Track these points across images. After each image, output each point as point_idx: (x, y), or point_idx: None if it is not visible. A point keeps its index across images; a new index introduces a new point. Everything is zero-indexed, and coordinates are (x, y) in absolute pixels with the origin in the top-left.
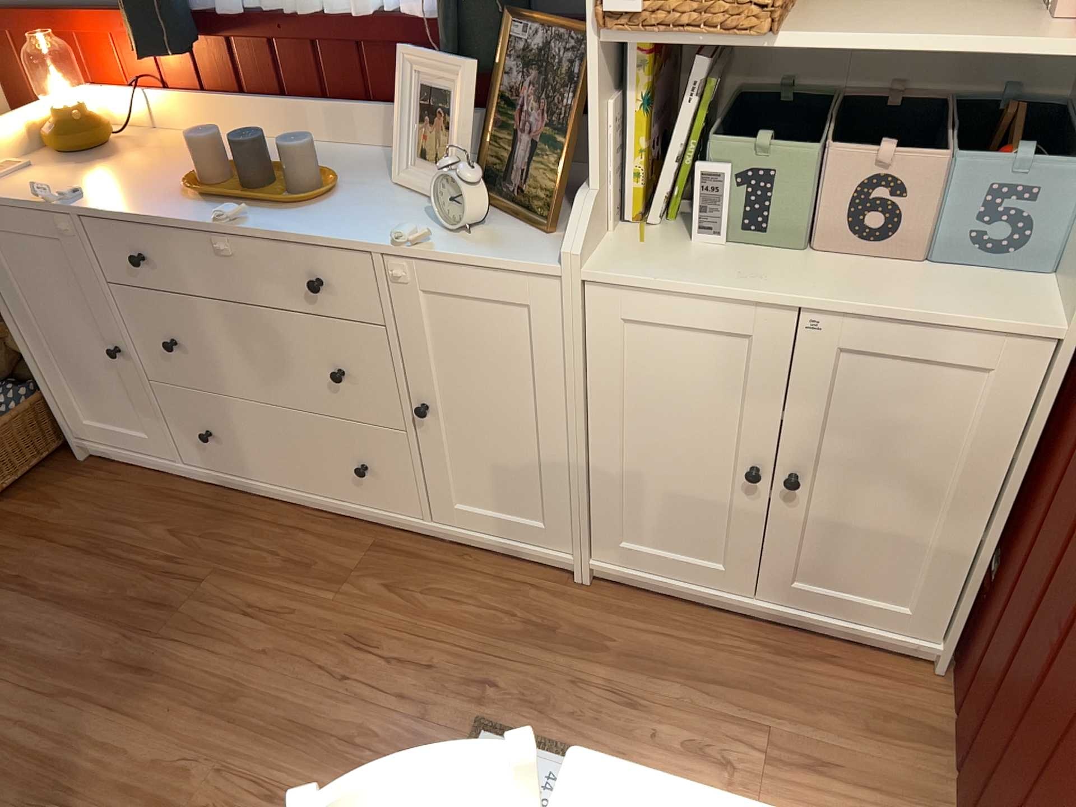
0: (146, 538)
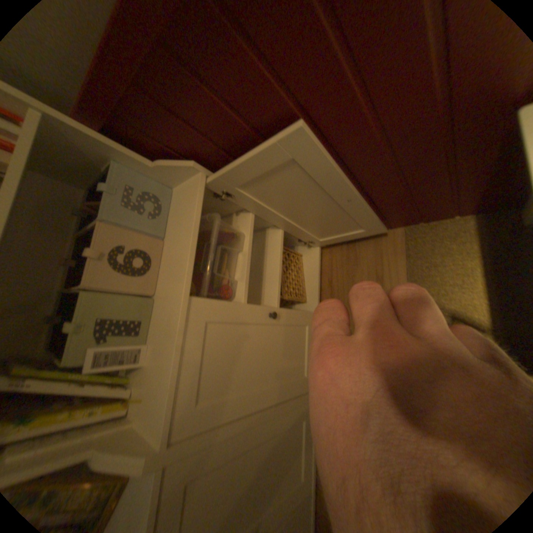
0: None
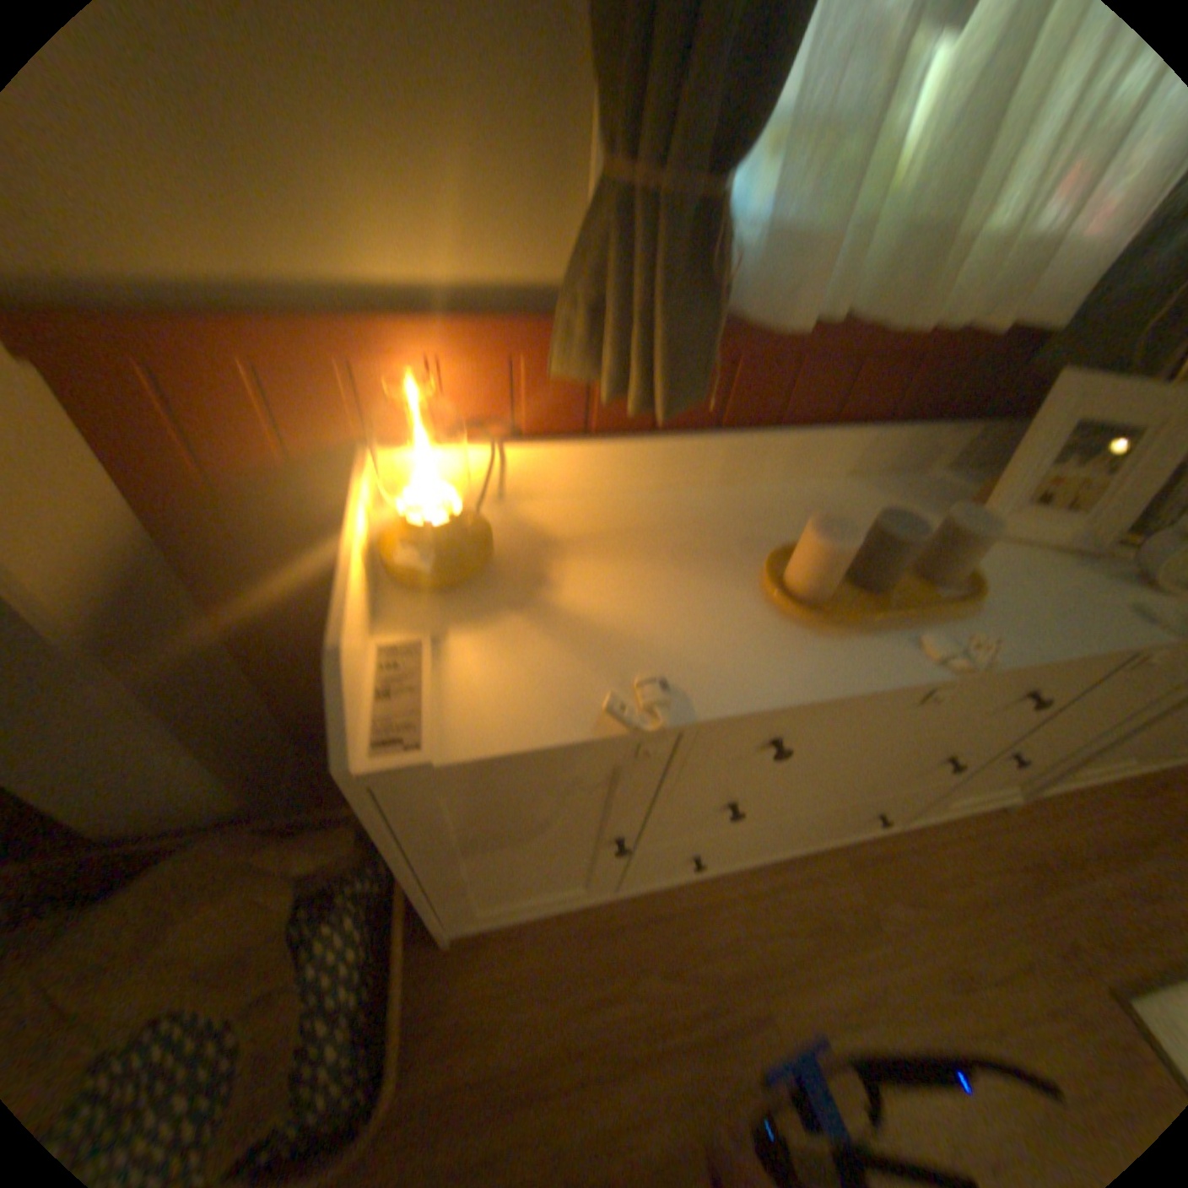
0: (649, 1016)
